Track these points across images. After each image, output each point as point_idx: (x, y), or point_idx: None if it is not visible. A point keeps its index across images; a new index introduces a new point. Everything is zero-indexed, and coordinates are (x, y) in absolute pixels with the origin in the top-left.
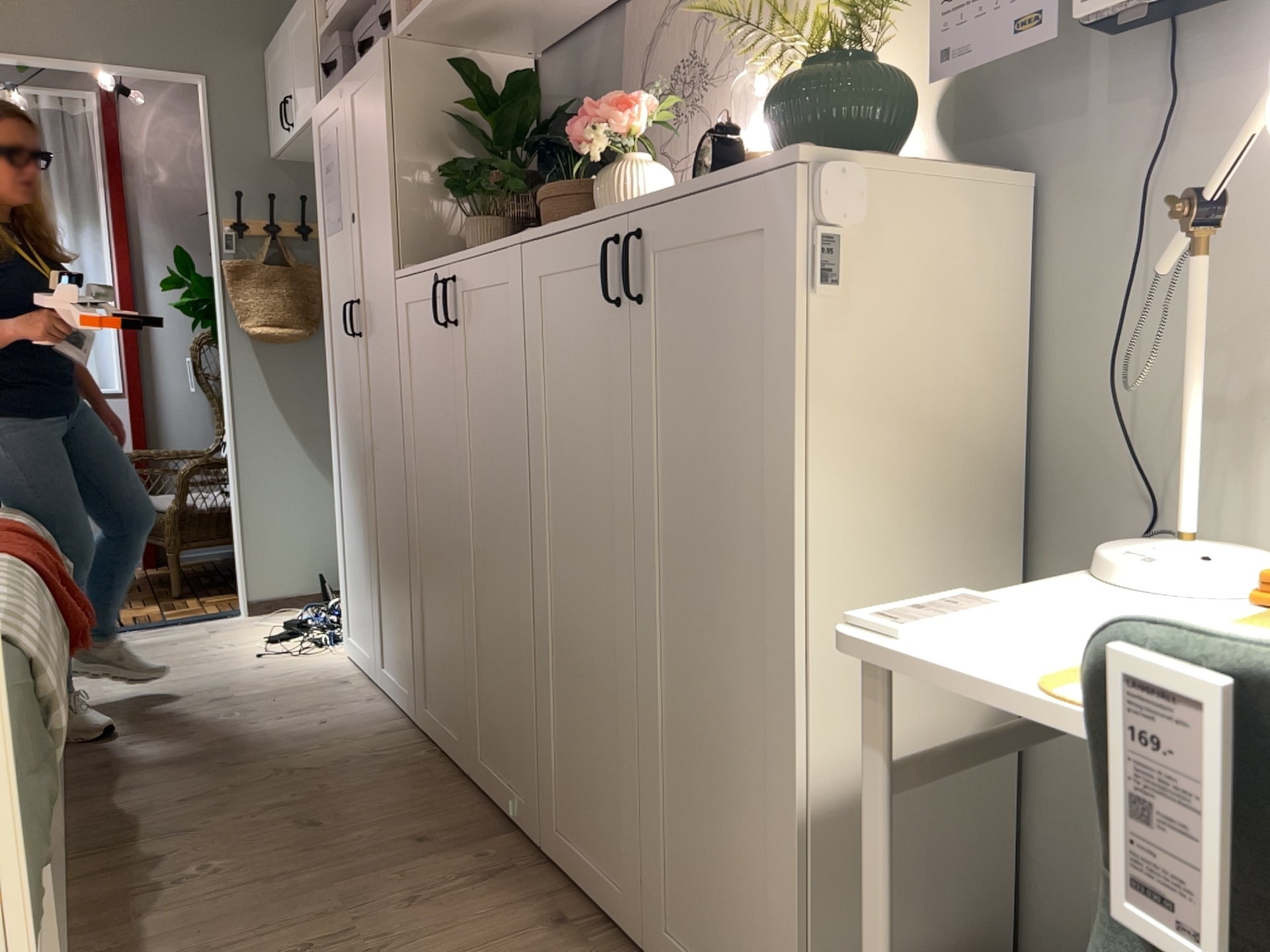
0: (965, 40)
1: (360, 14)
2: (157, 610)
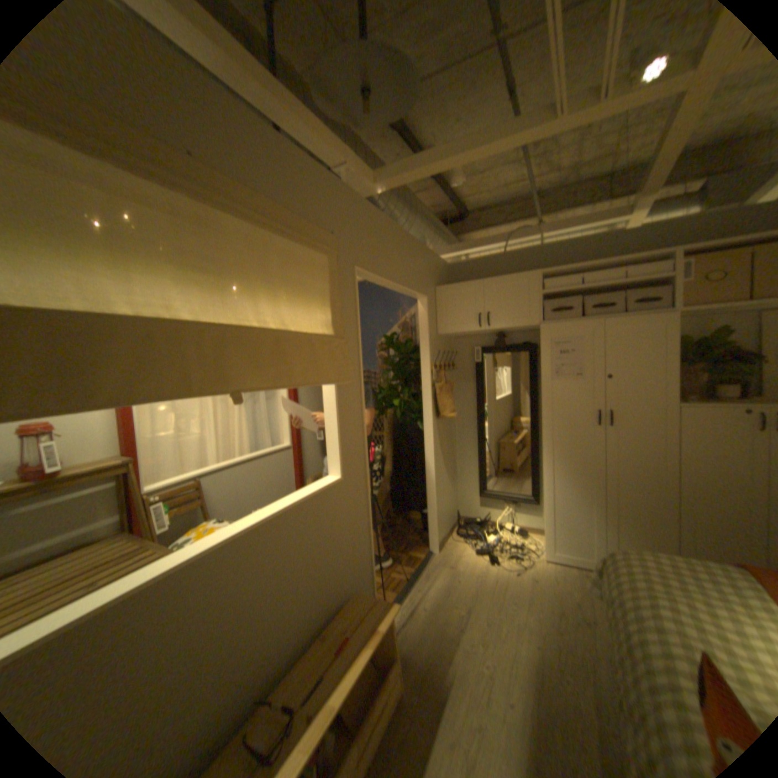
0: None
1: (579, 292)
2: (392, 566)
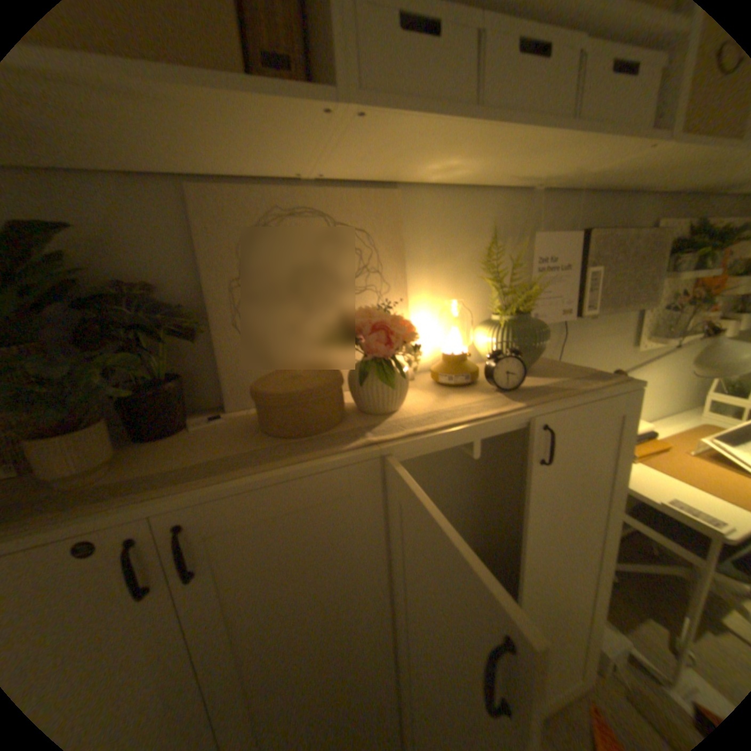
0: (541, 310)
1: None
2: None
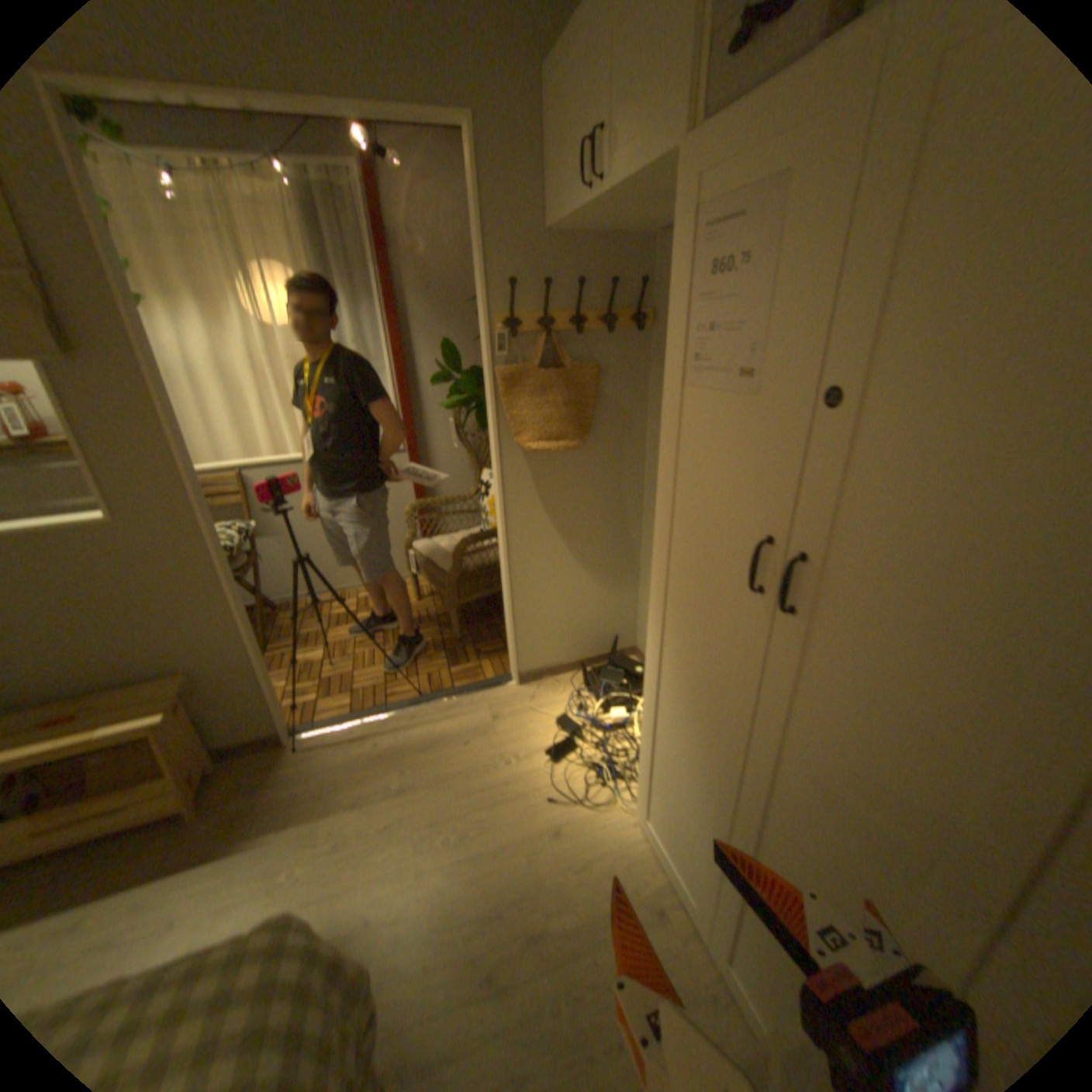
0: None
1: None
2: (445, 665)
